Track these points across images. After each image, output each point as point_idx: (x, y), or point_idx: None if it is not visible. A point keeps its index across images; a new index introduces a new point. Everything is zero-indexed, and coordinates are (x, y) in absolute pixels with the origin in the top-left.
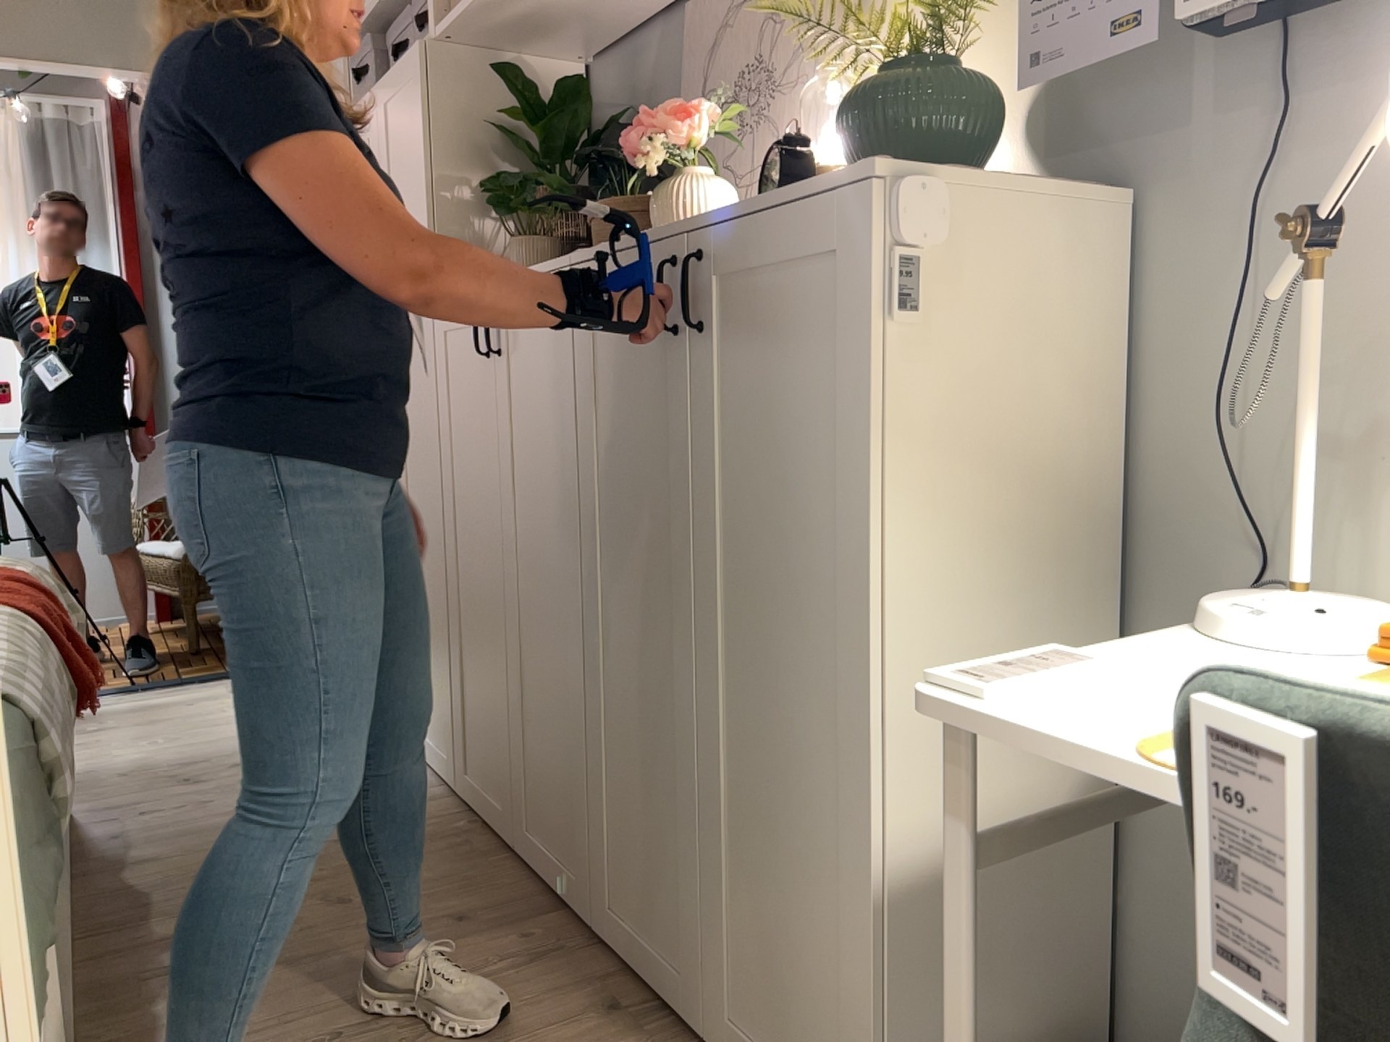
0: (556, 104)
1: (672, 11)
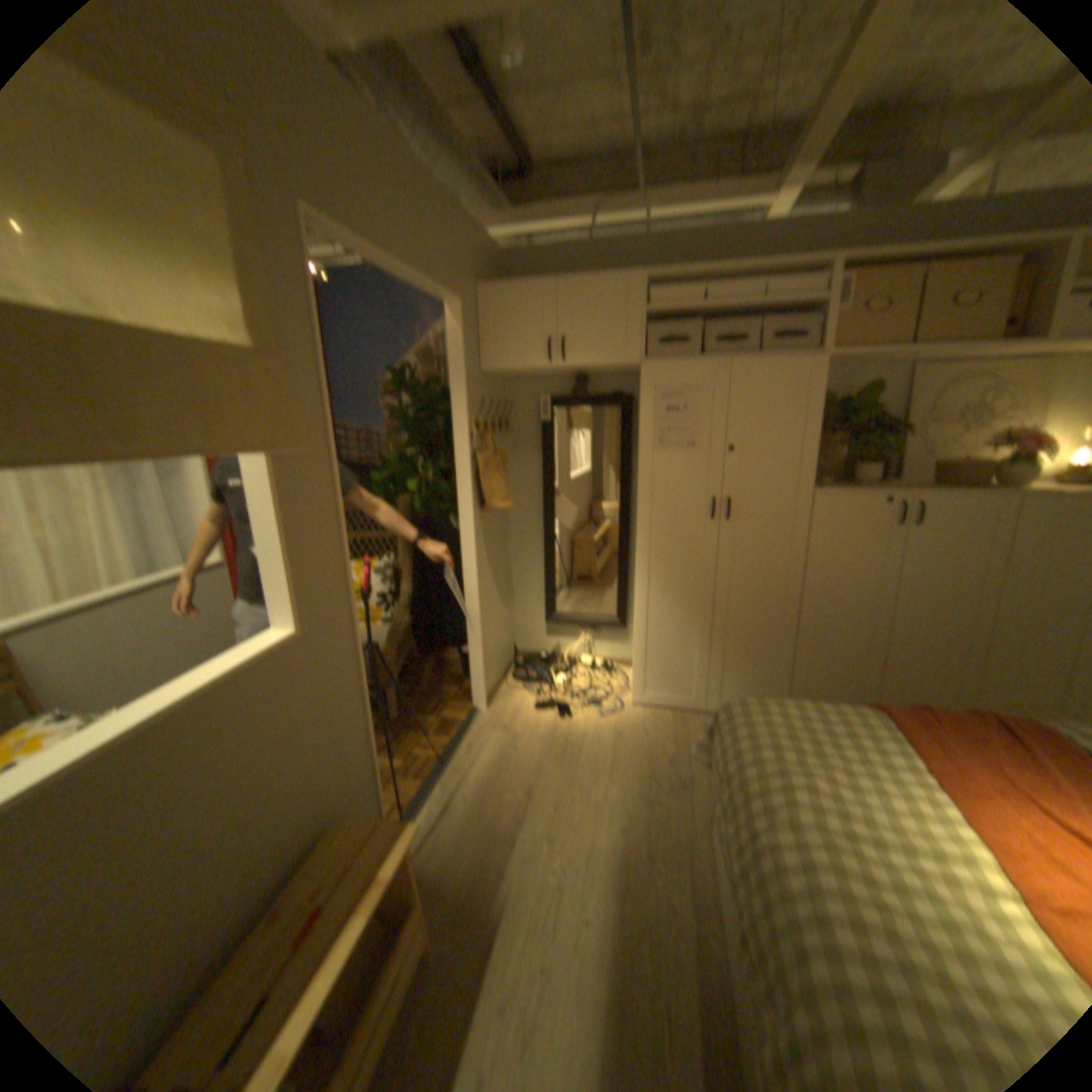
0: (870, 402)
1: (891, 364)
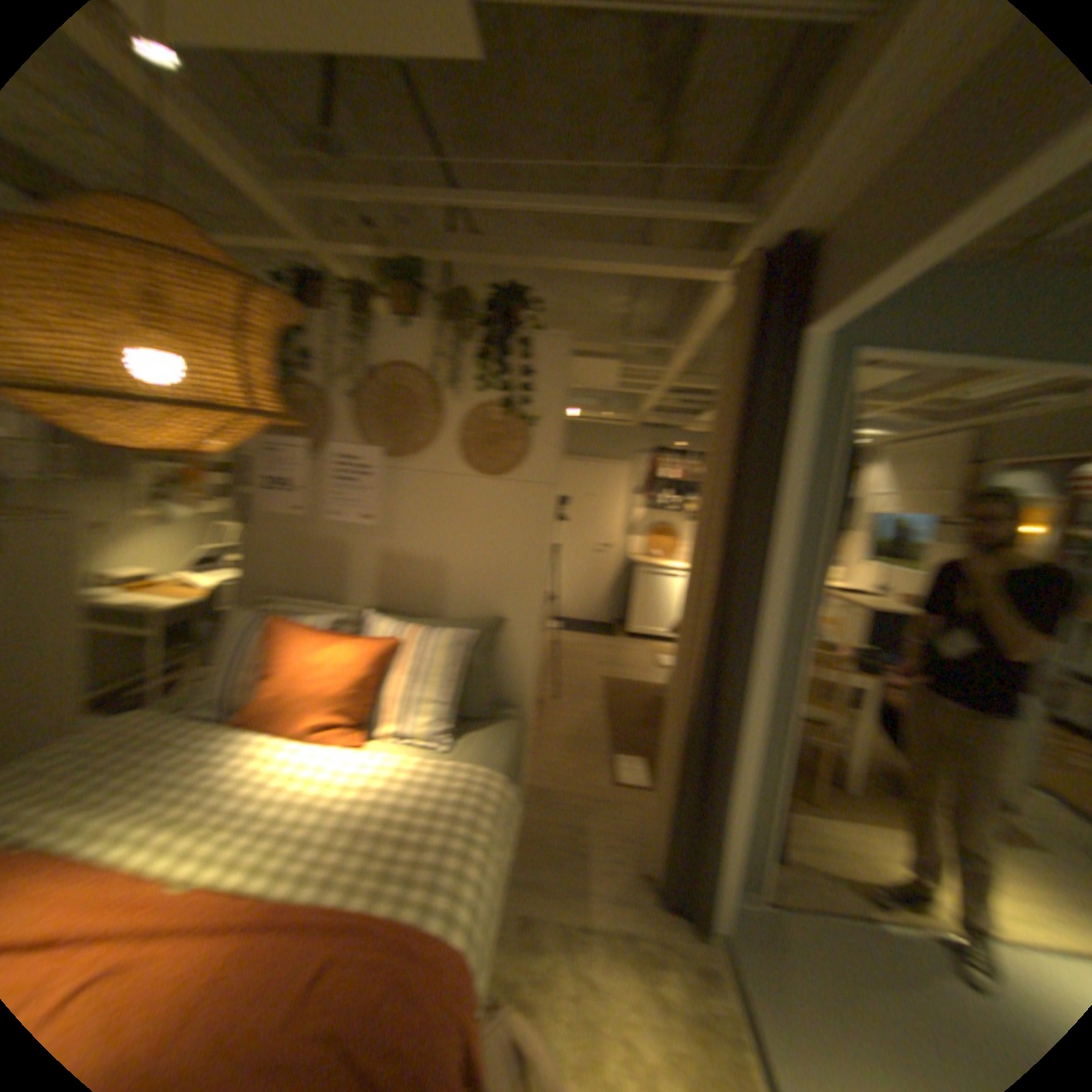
0: None
1: None
